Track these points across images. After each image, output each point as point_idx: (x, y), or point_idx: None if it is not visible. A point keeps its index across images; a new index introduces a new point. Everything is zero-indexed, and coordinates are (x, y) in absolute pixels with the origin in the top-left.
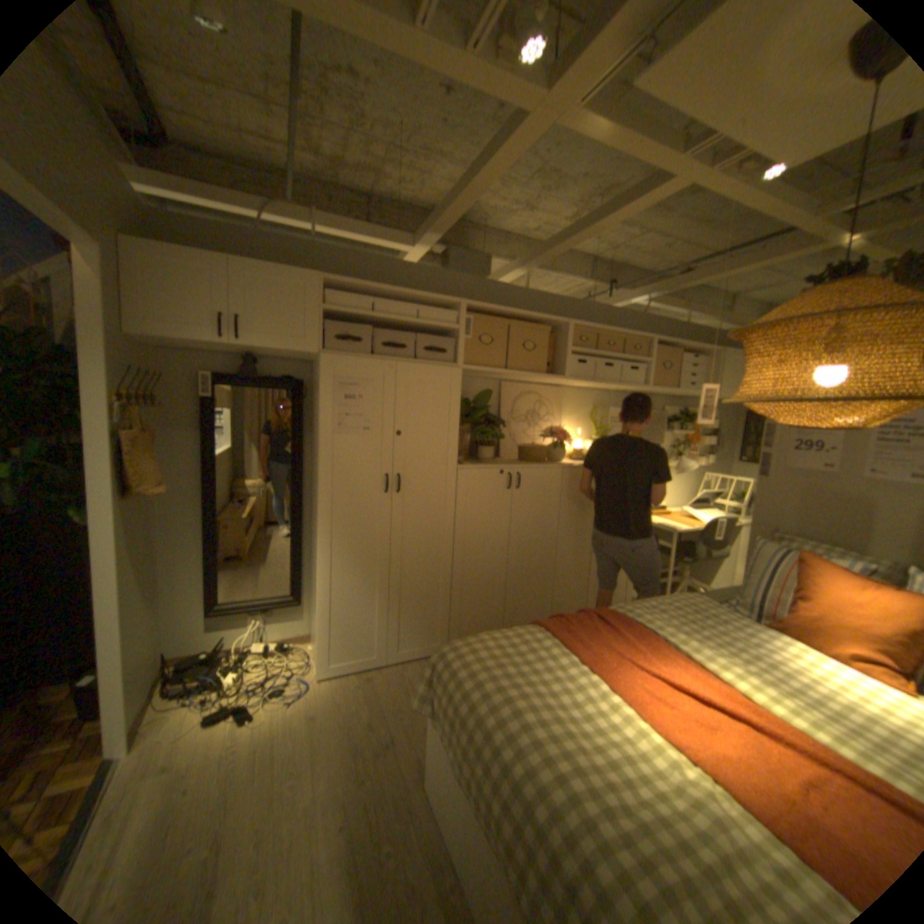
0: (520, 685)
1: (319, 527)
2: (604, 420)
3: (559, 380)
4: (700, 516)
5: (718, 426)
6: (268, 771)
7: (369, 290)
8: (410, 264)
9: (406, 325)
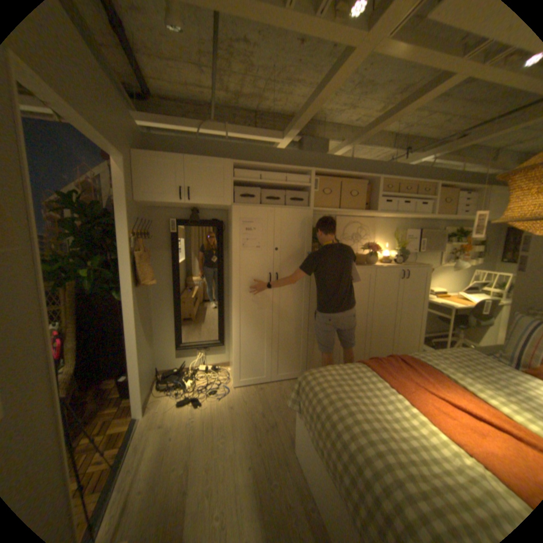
0: (352, 398)
1: (233, 303)
2: (403, 237)
3: (373, 214)
4: (472, 299)
5: (486, 238)
6: (210, 433)
7: (258, 167)
8: (281, 150)
9: (280, 186)
